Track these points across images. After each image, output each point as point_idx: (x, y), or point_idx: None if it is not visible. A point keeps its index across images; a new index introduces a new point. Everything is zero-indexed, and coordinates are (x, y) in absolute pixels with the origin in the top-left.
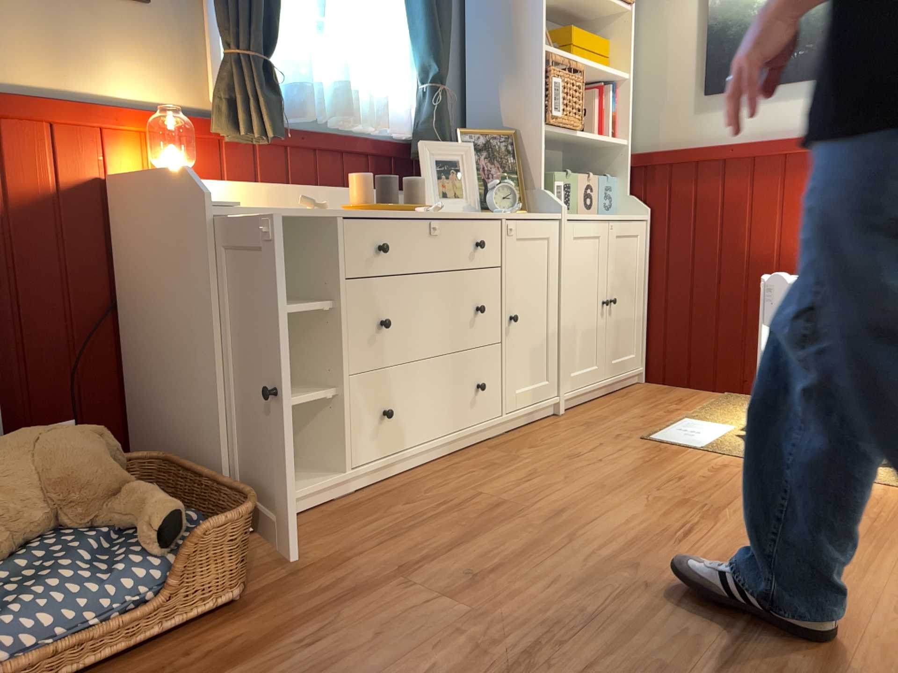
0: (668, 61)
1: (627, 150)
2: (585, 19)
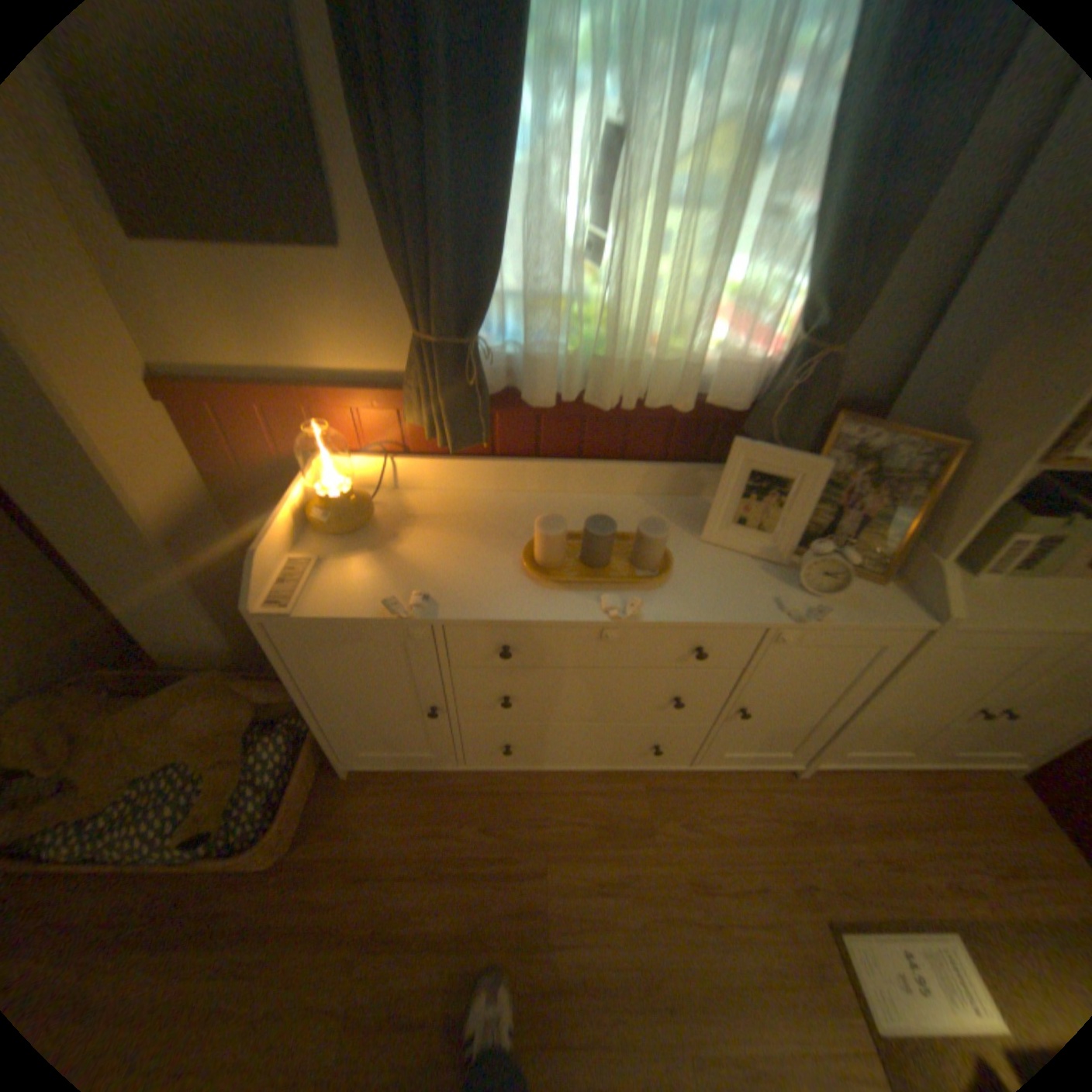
0: None
1: None
2: None
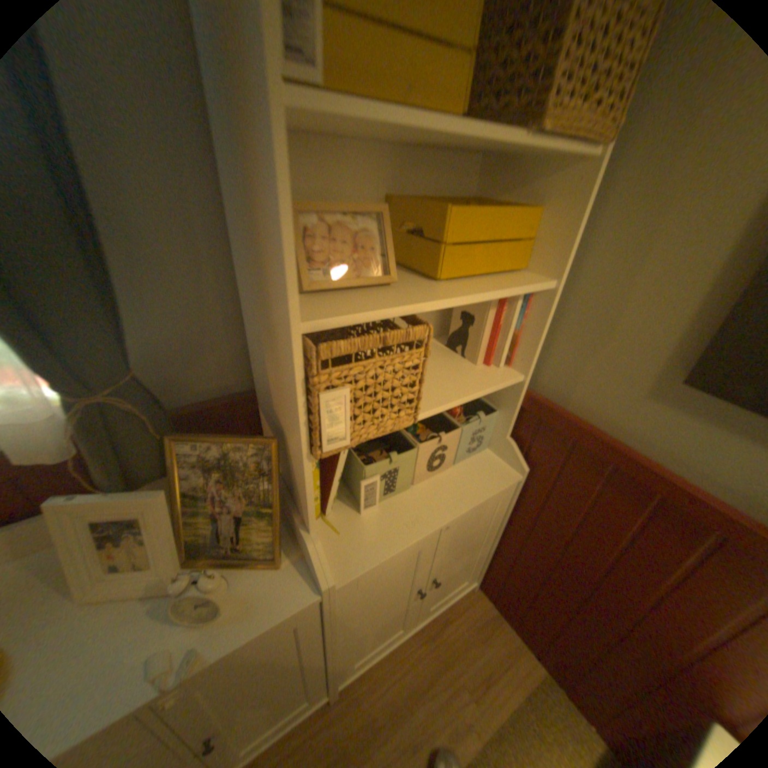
0: (644, 281)
1: (524, 388)
2: (515, 152)
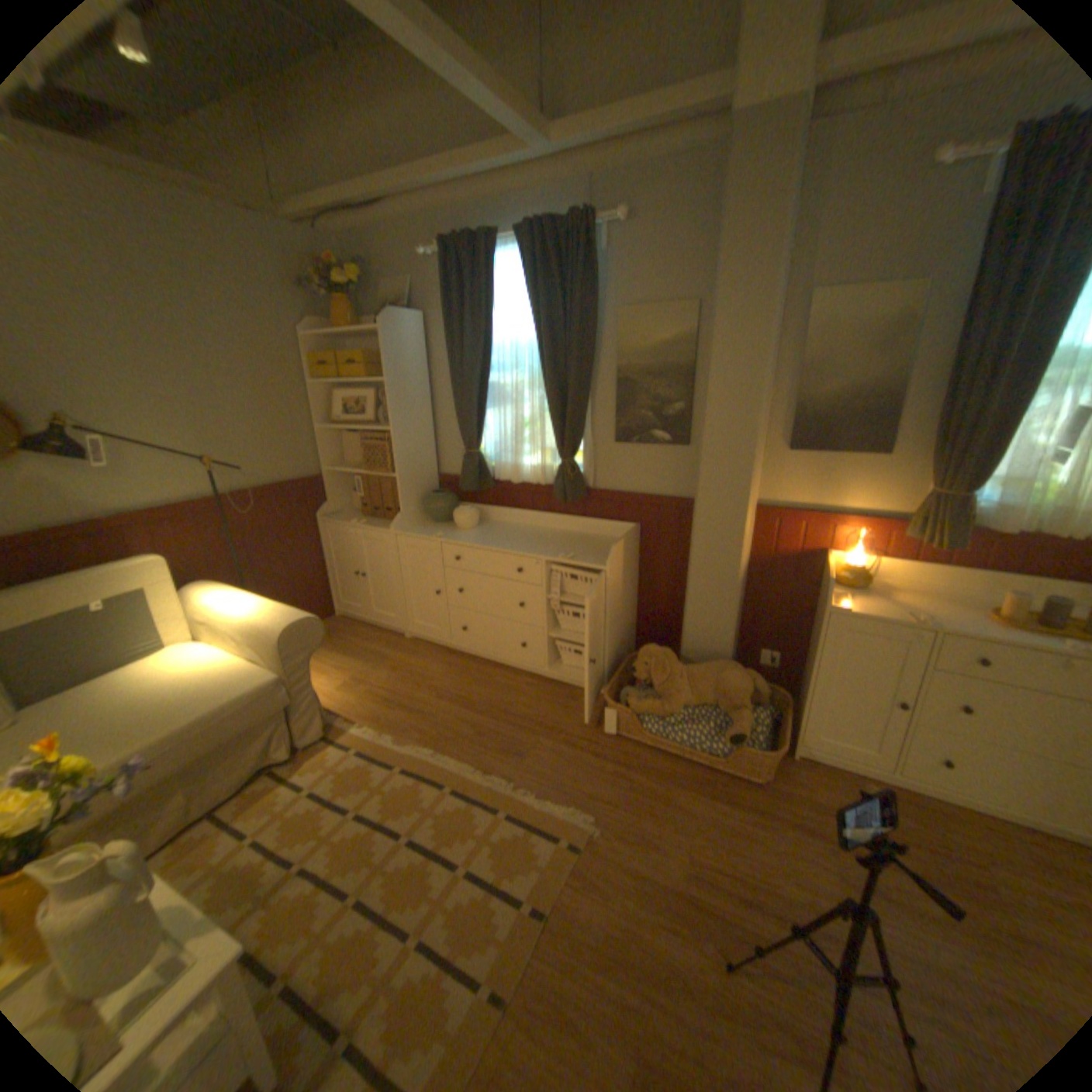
0: None
1: None
2: None
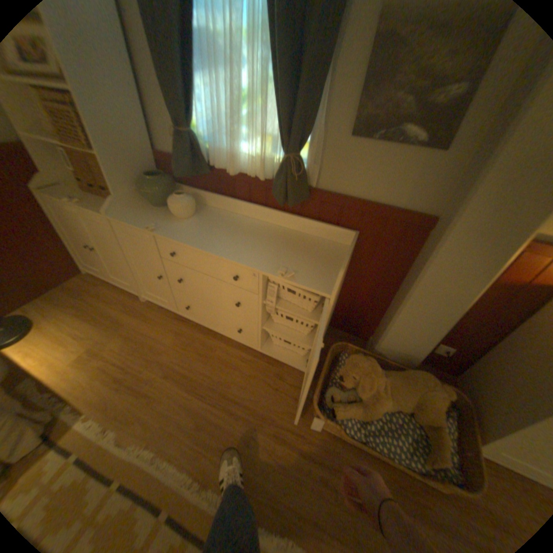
0: None
1: None
2: None
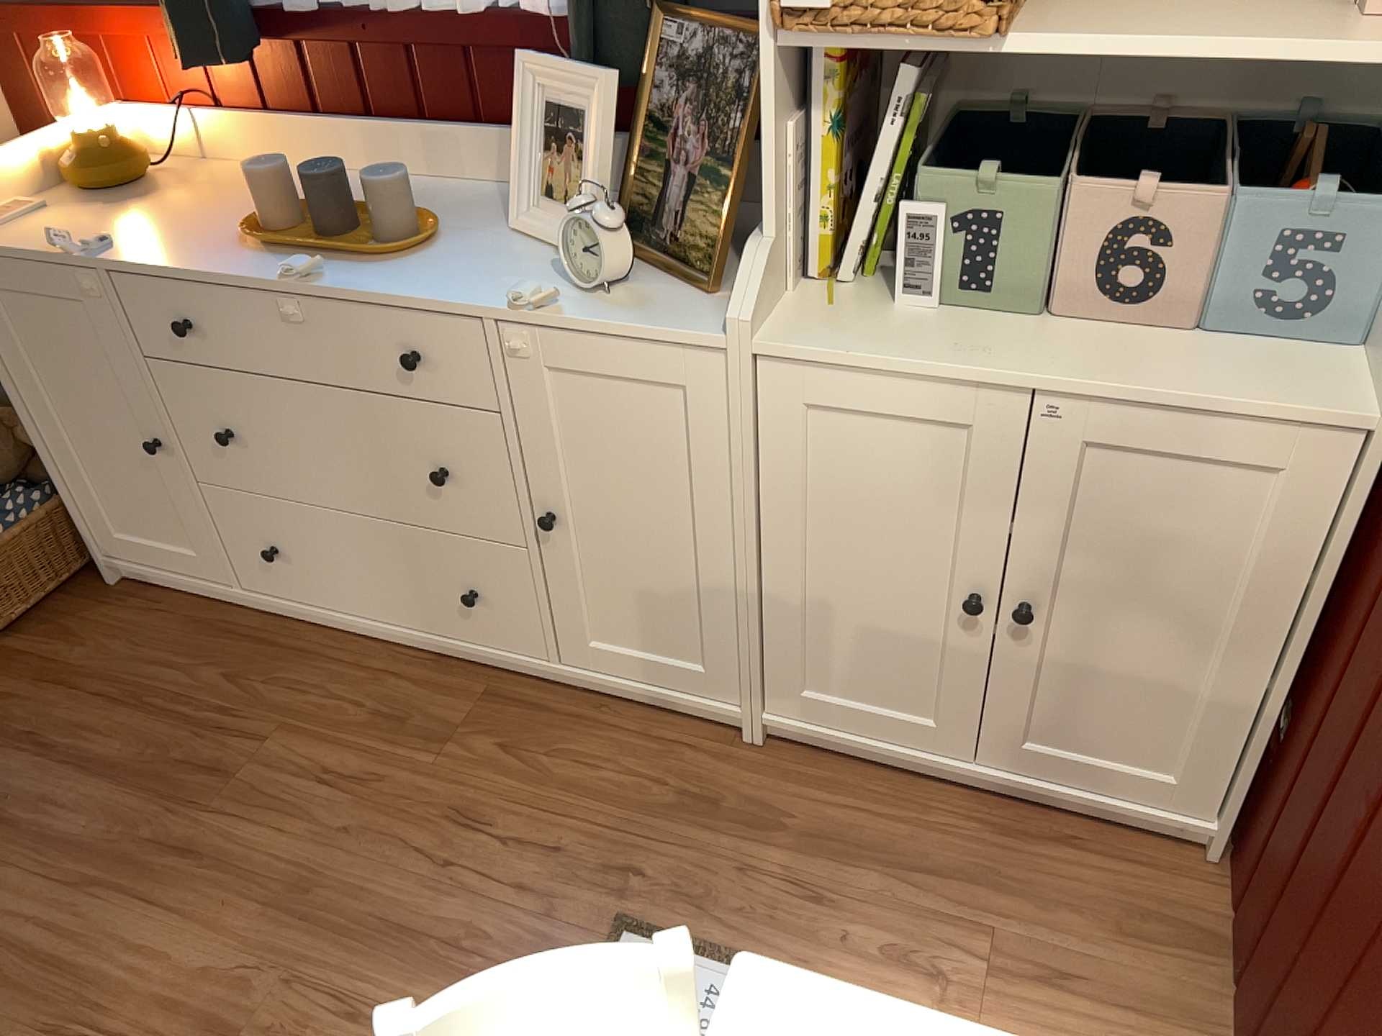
0: None
1: None
2: None
